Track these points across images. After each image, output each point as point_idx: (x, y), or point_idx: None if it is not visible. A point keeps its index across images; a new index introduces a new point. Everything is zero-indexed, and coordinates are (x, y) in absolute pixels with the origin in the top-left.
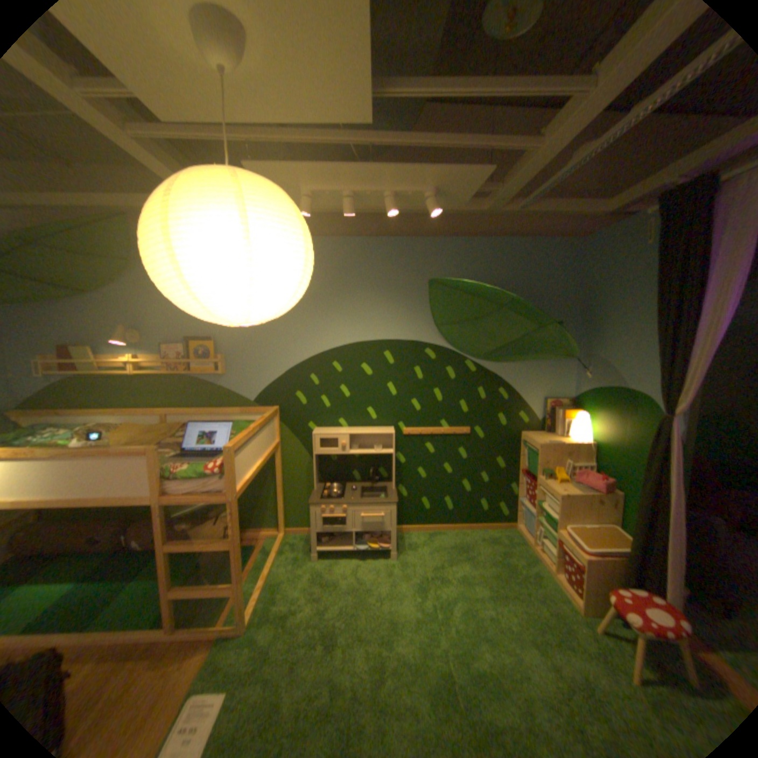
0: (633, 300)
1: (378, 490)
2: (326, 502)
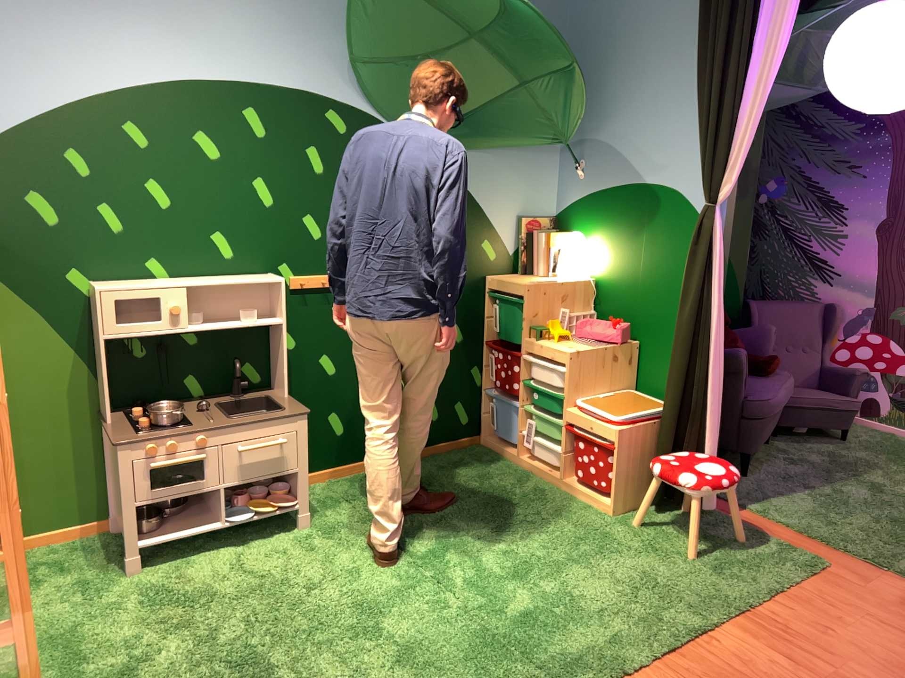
0: (650, 46)
1: (251, 405)
2: (155, 434)
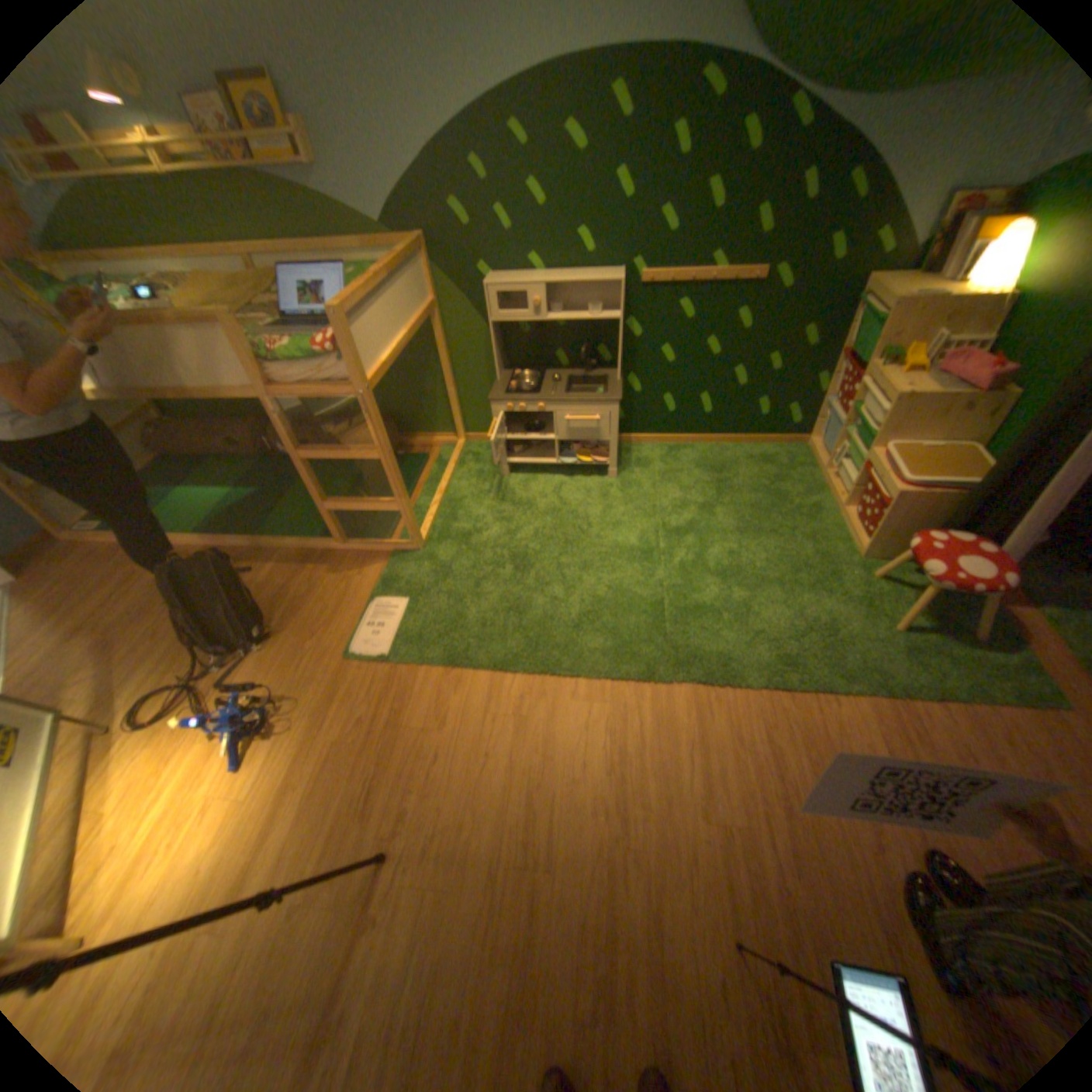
0: None
1: (593, 382)
2: (512, 399)
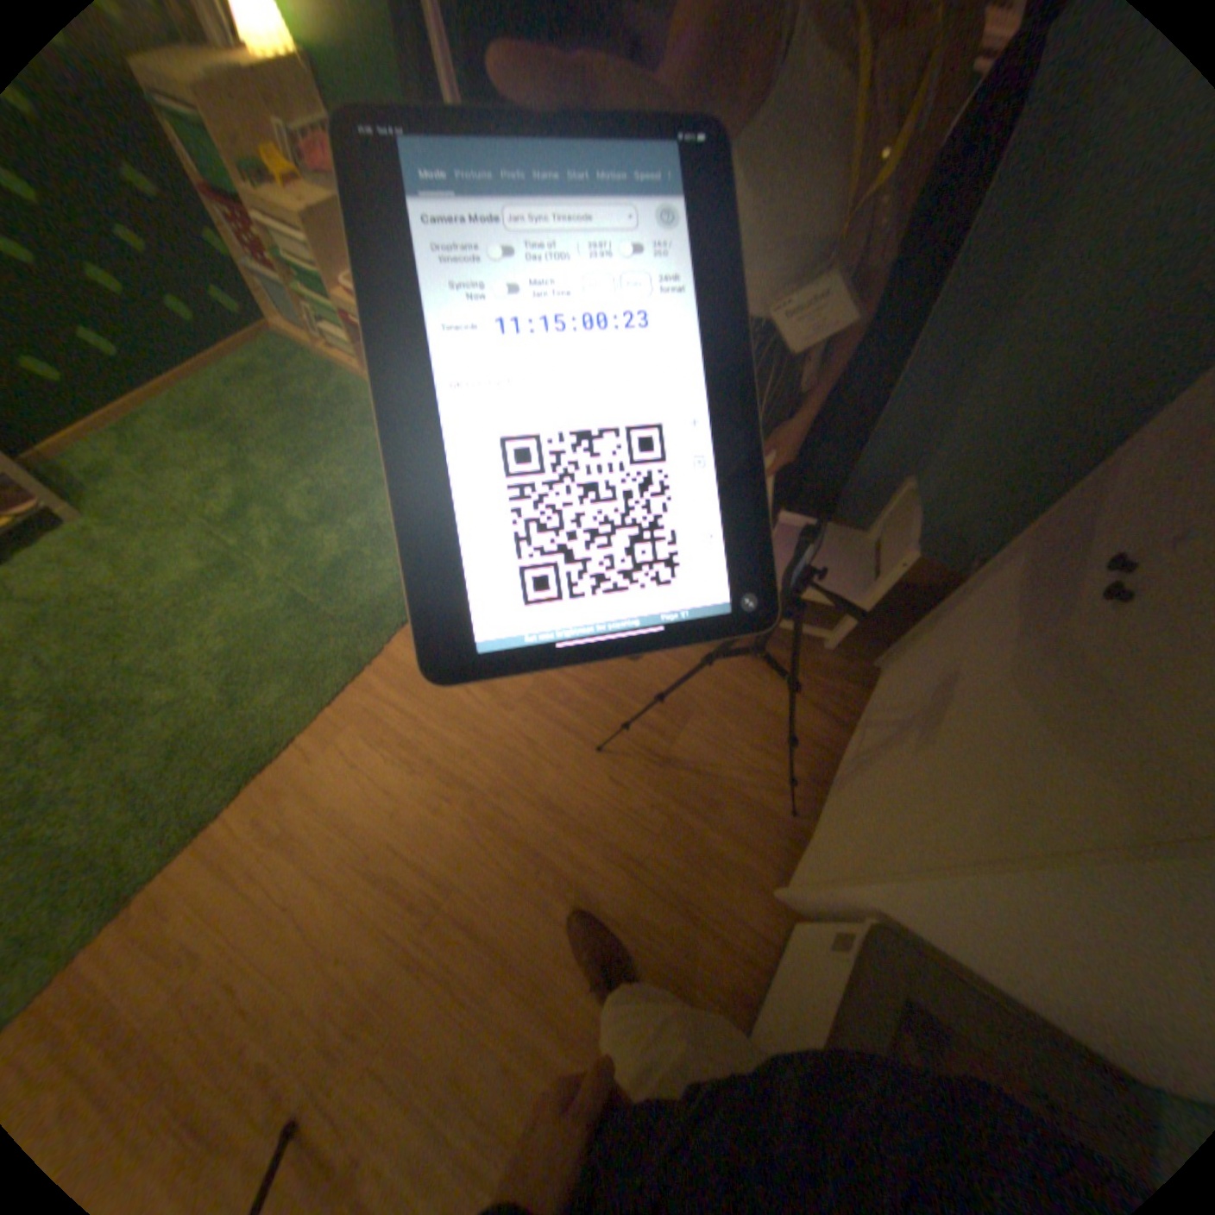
0: None
1: None
2: None
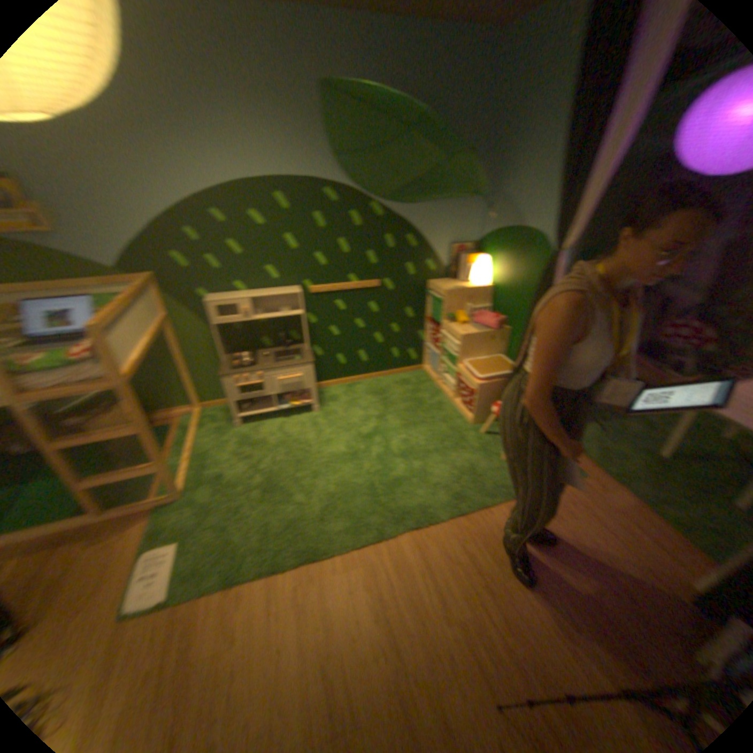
0: (546, 121)
1: (294, 353)
2: (240, 371)
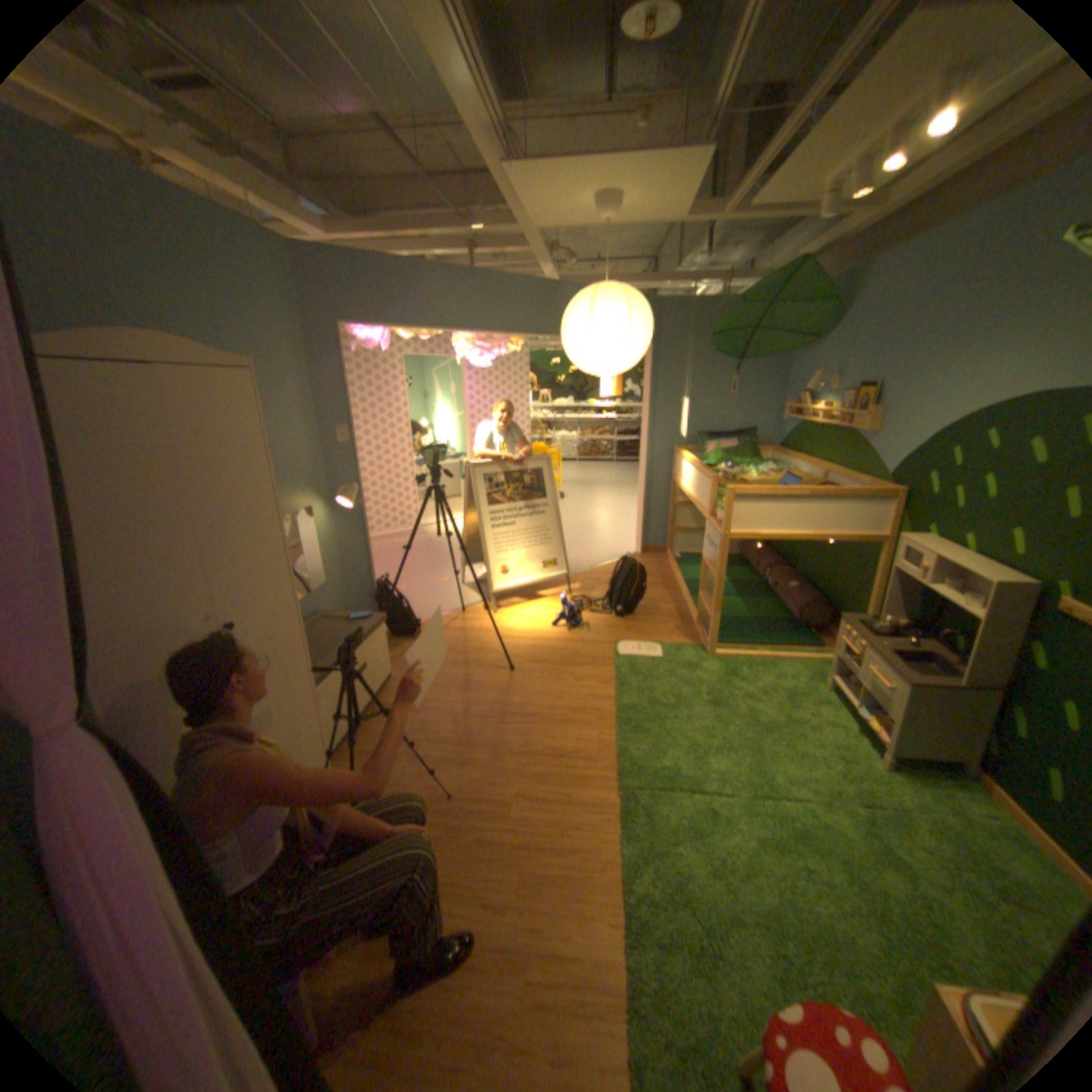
0: None
1: (952, 675)
2: (855, 625)
